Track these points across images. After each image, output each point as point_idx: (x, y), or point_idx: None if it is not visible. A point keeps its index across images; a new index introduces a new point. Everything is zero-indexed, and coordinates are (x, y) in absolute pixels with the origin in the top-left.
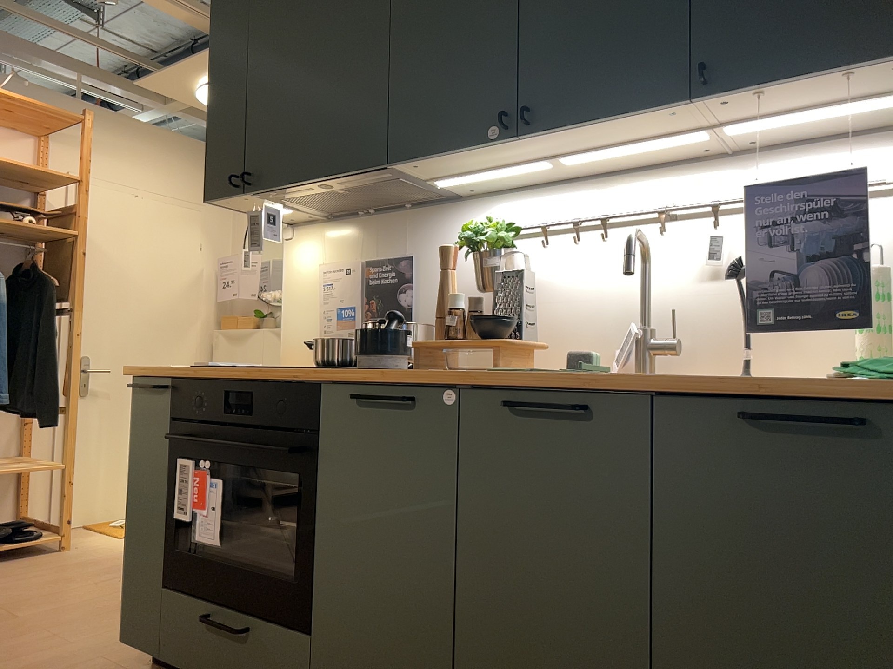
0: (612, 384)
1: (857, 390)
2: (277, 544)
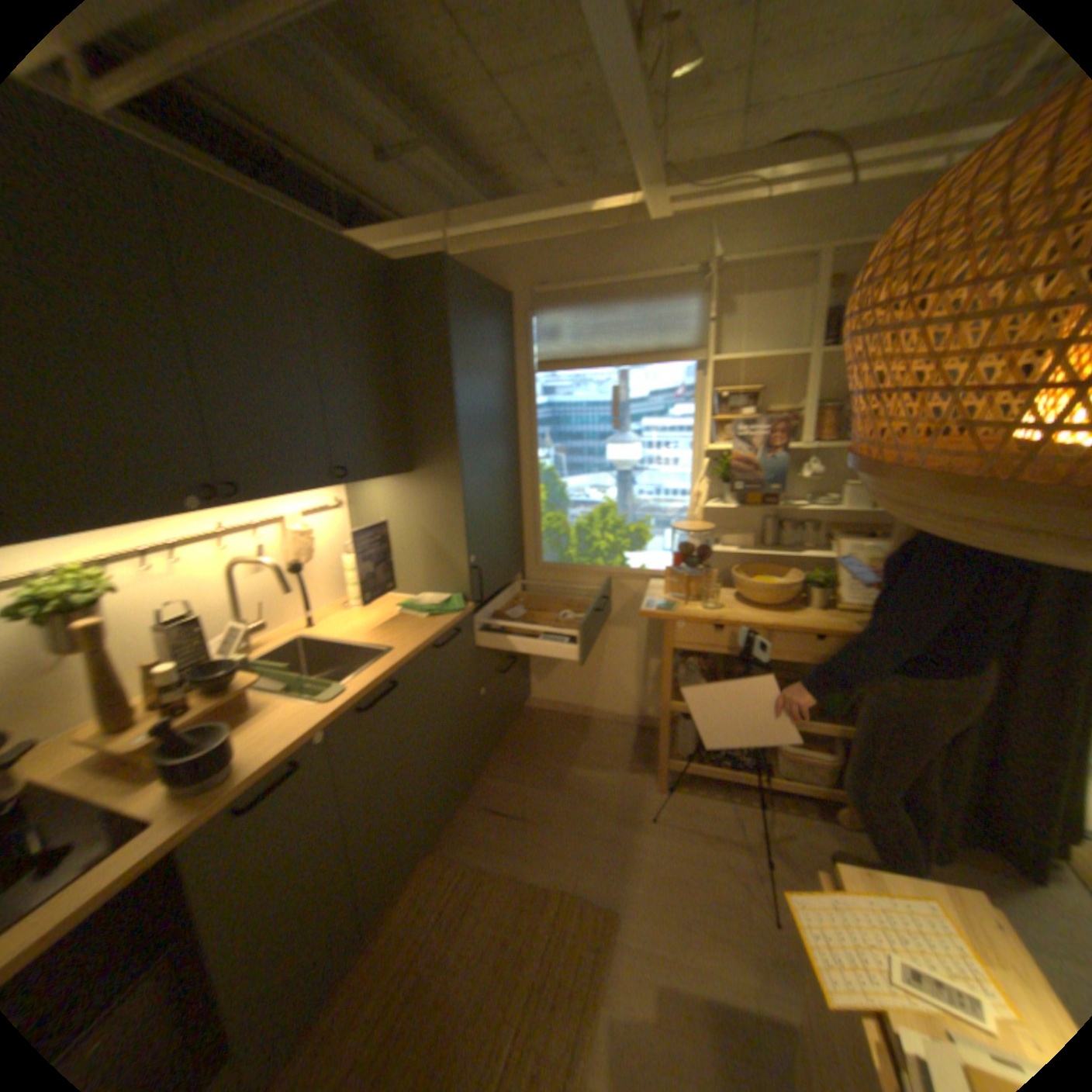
0: (399, 665)
1: (449, 621)
2: None
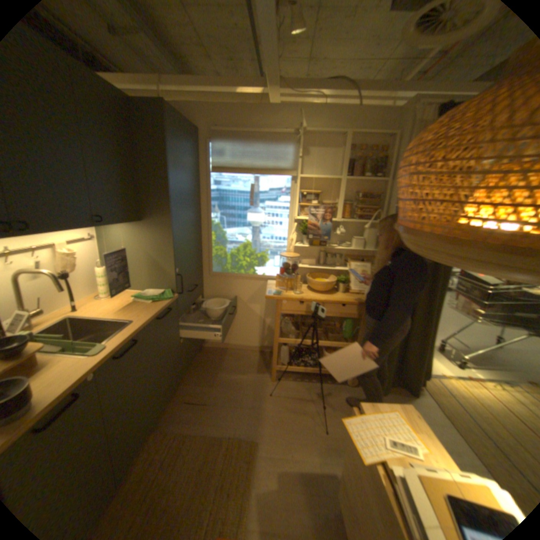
0: (139, 330)
1: (166, 304)
2: None
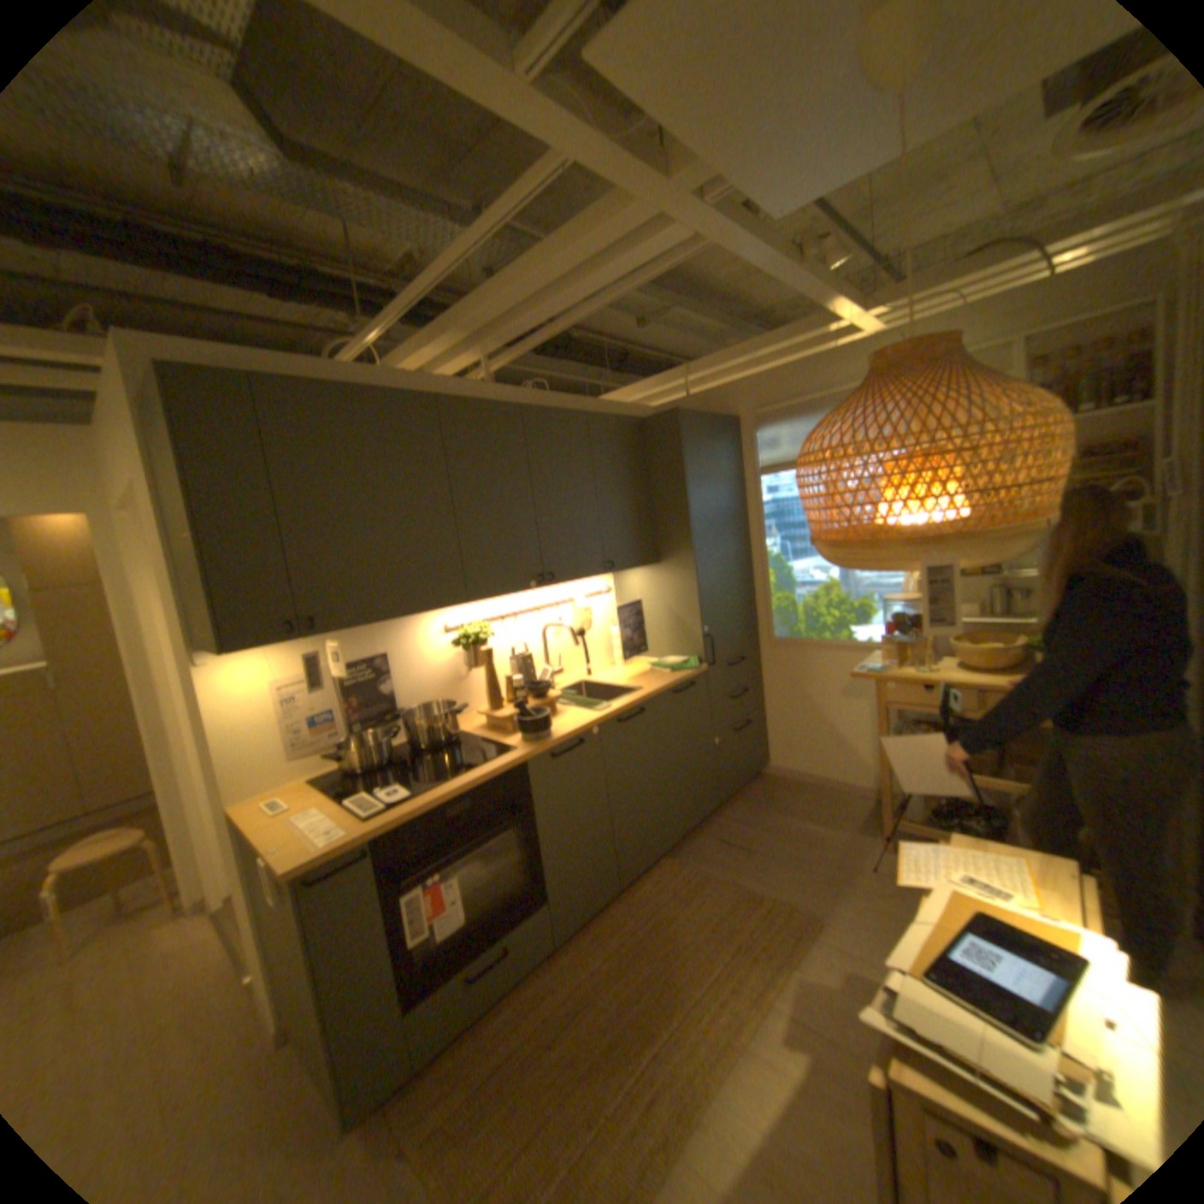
0: (647, 698)
1: (686, 676)
2: (493, 886)
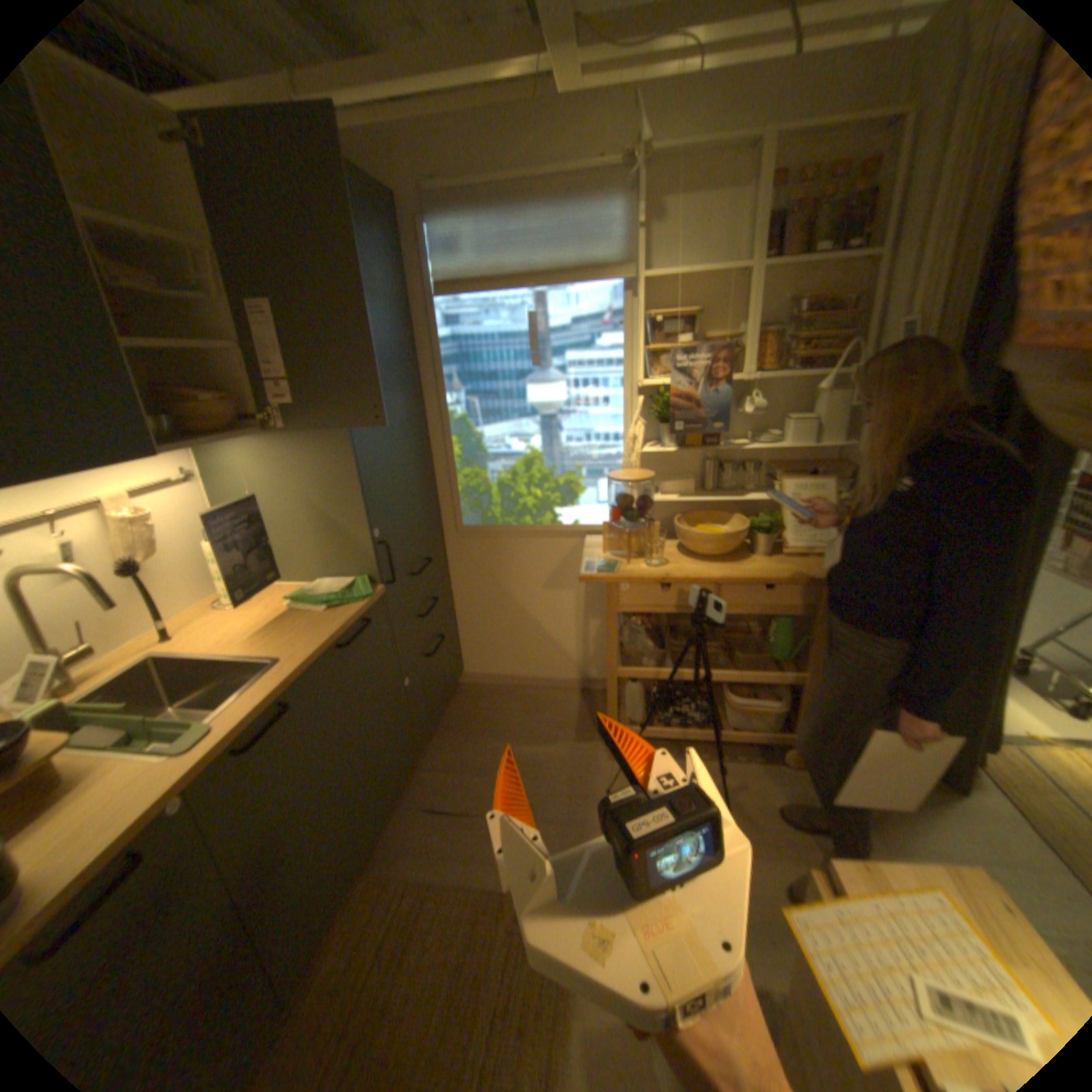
0: (291, 679)
1: (356, 610)
2: None
